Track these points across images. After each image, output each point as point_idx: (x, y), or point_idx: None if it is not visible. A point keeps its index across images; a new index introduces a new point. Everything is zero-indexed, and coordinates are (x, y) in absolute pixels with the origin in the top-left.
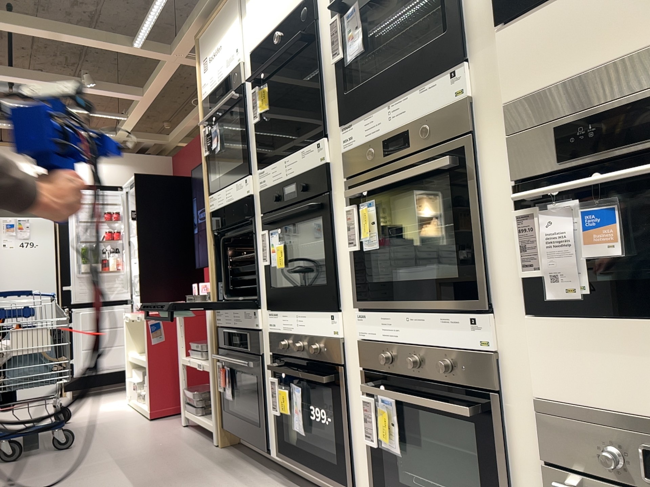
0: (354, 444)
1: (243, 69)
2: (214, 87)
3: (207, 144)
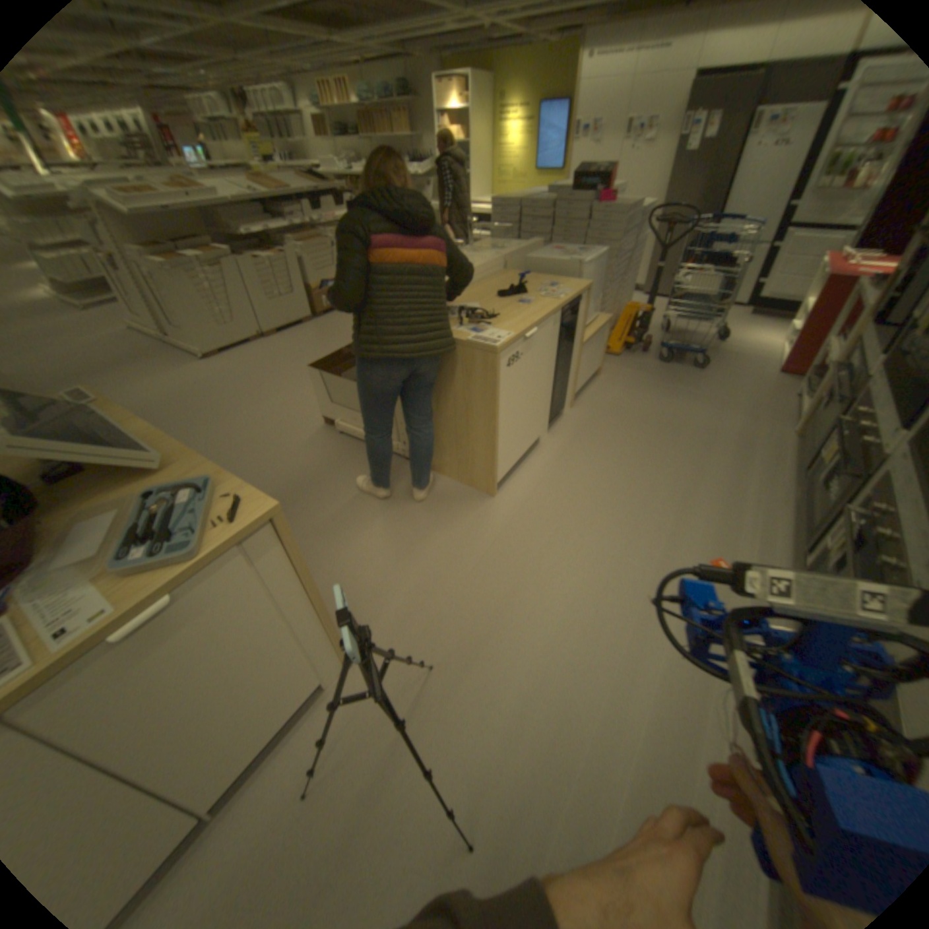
0: (834, 533)
1: None
2: None
3: None
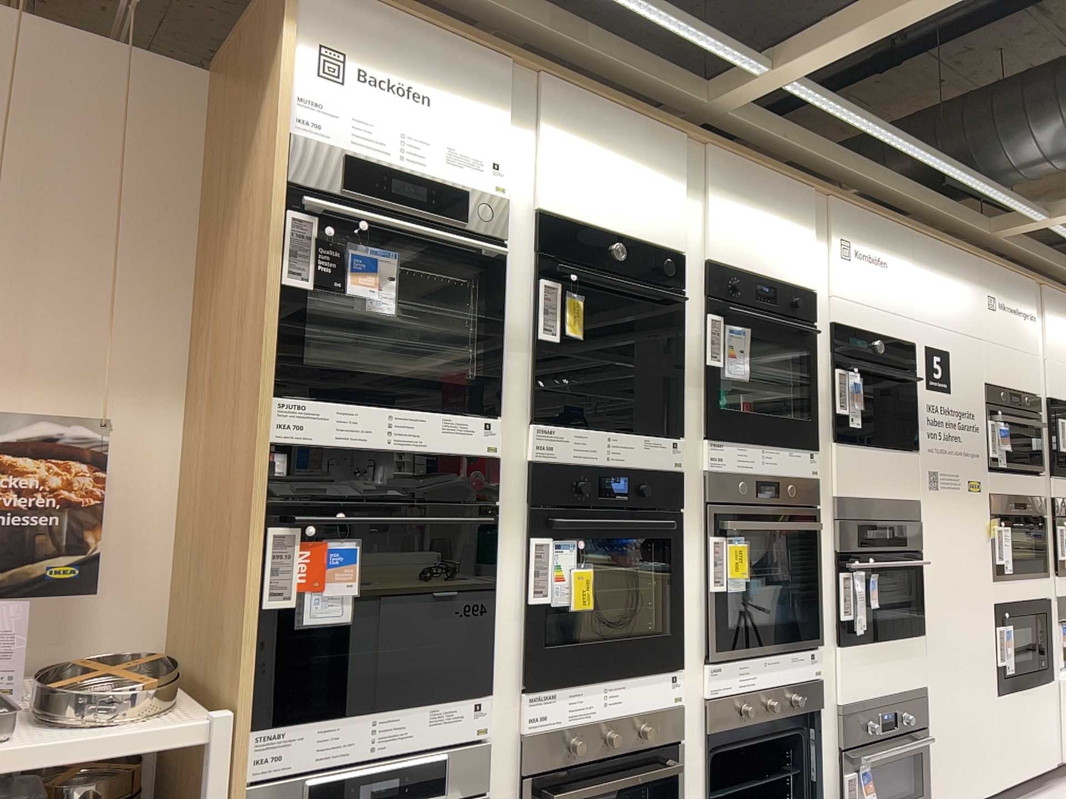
0: None
1: (508, 215)
2: (384, 158)
3: (317, 264)
